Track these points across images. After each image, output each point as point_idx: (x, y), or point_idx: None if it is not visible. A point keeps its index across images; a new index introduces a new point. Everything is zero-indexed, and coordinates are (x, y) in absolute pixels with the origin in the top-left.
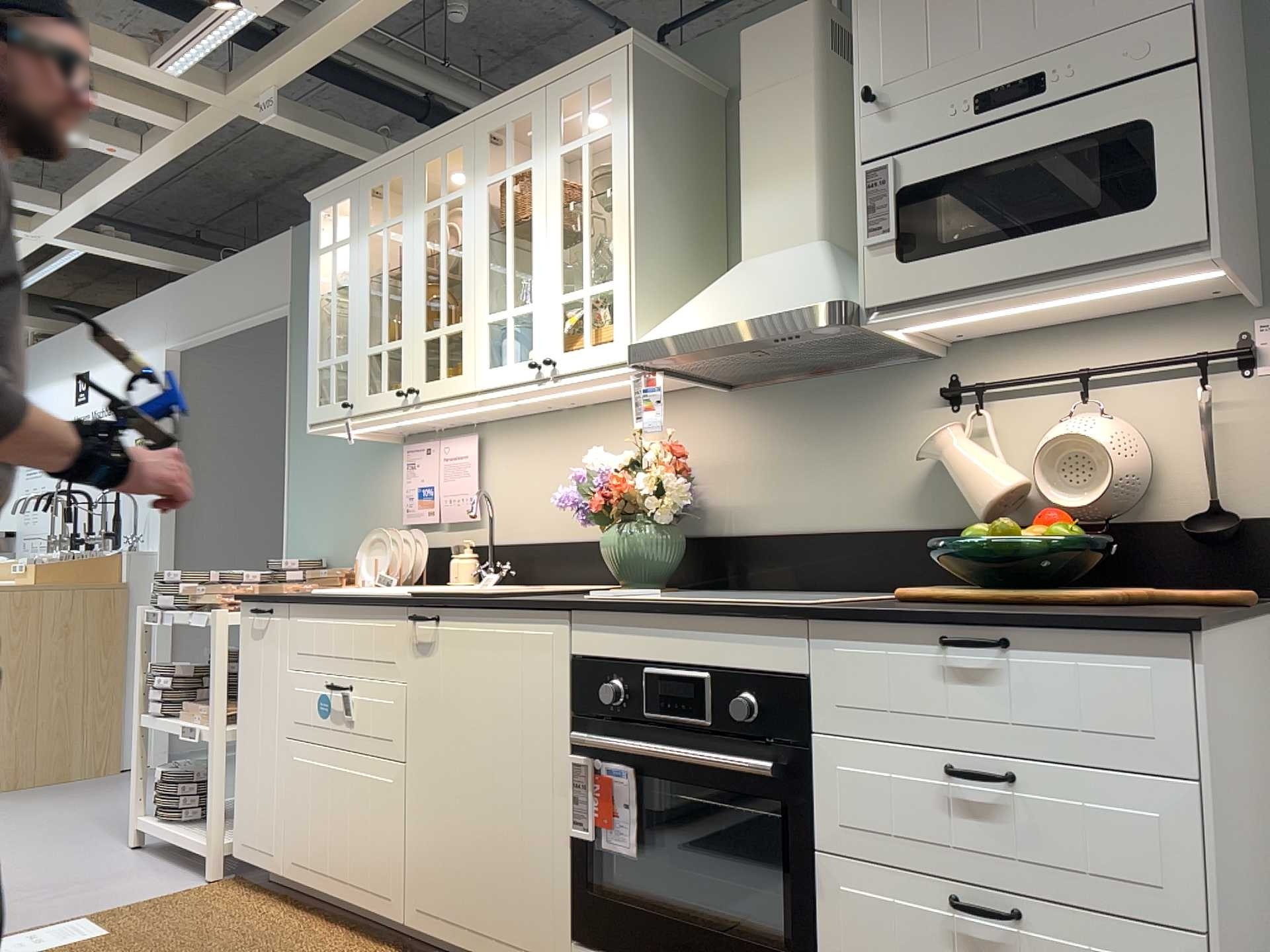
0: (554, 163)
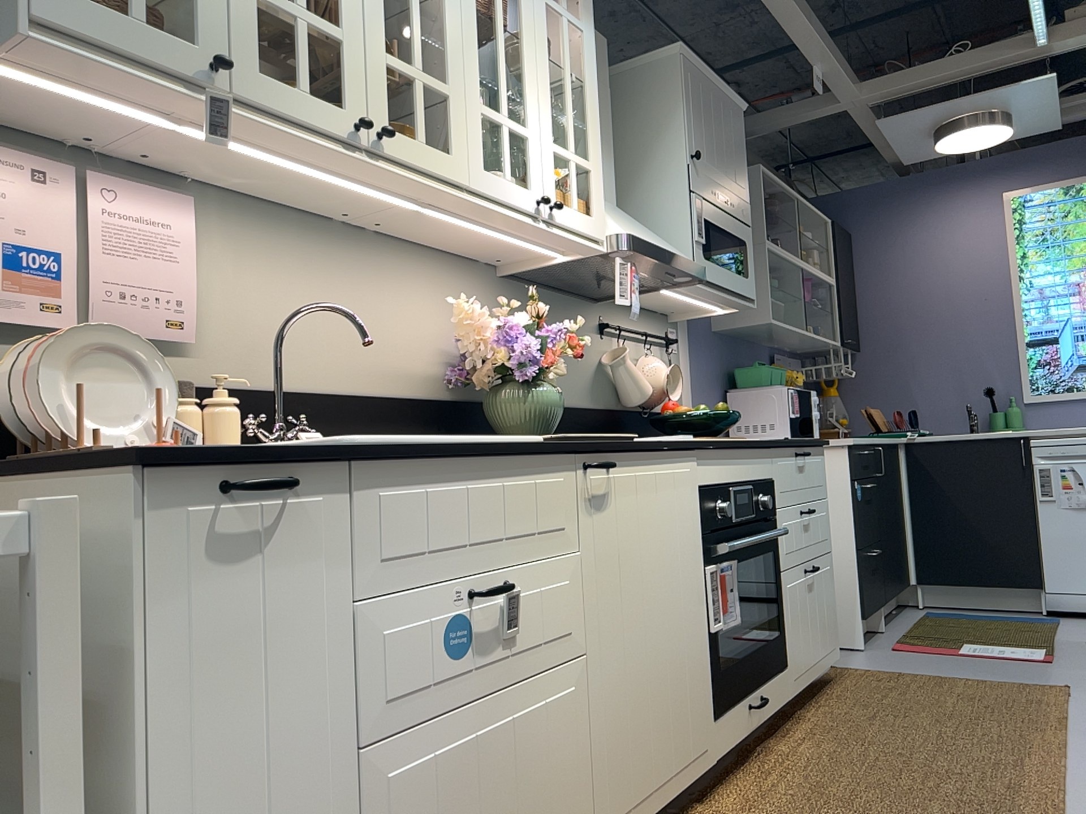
0: (541, 4)
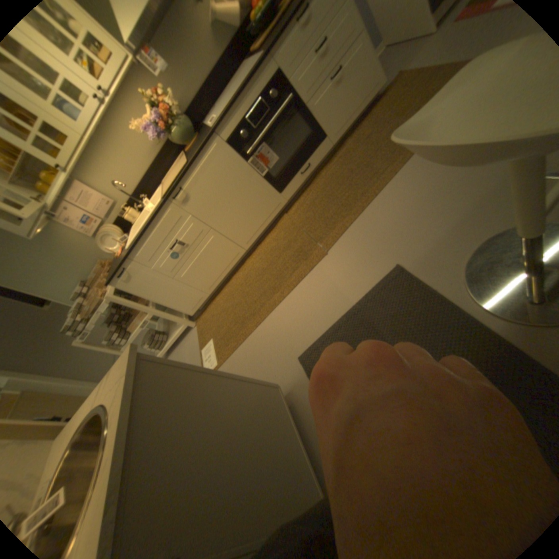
0: None
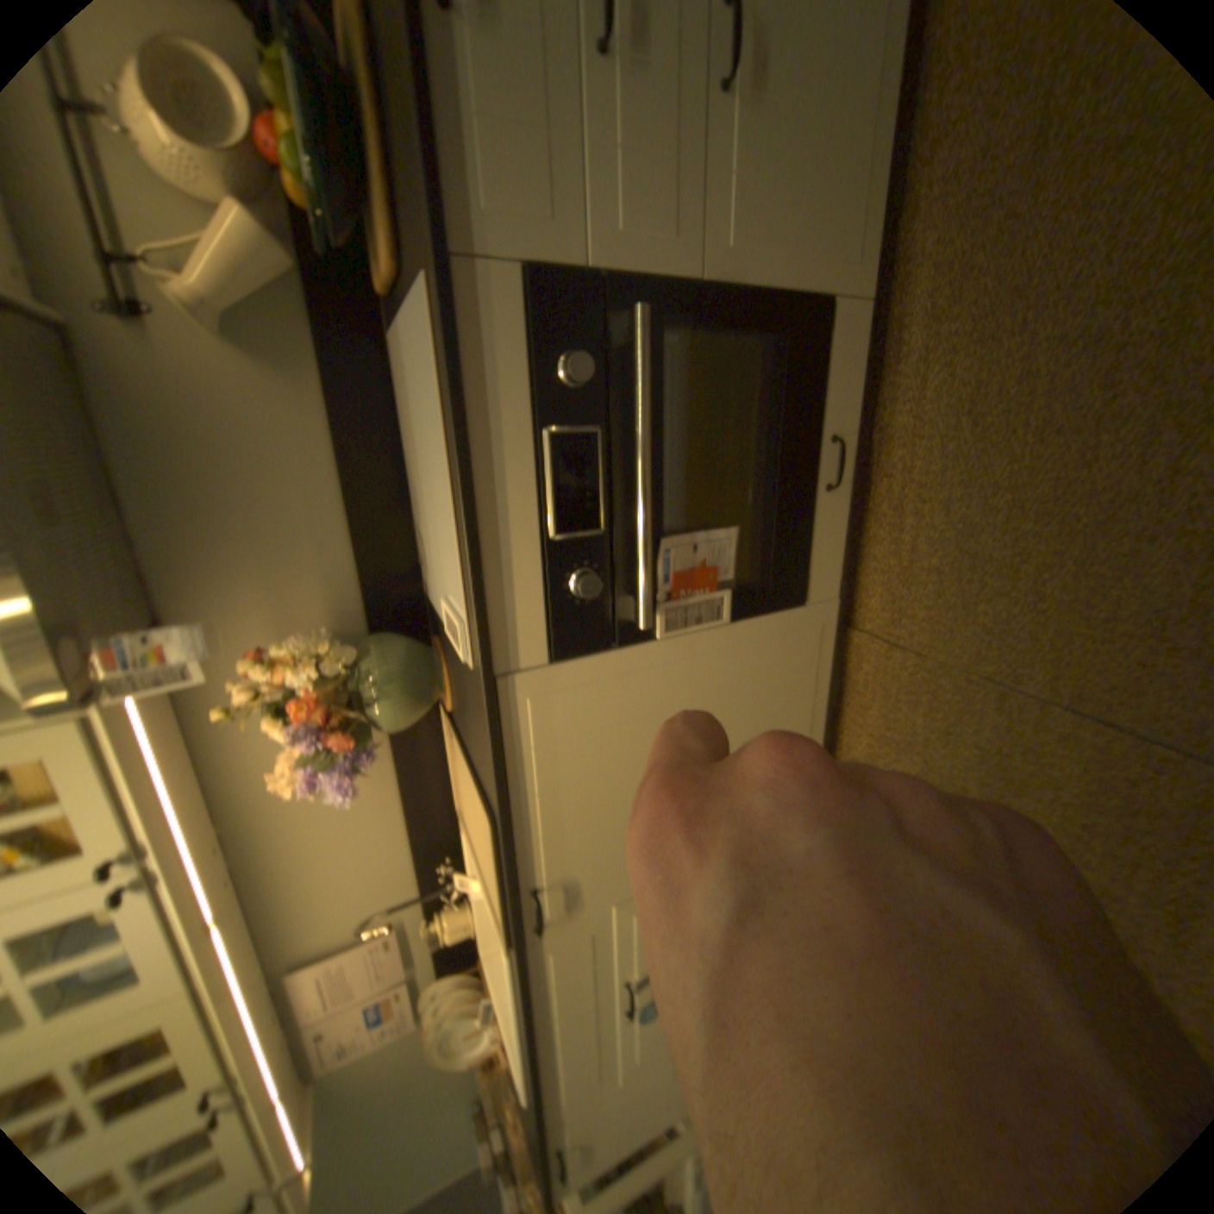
0: None
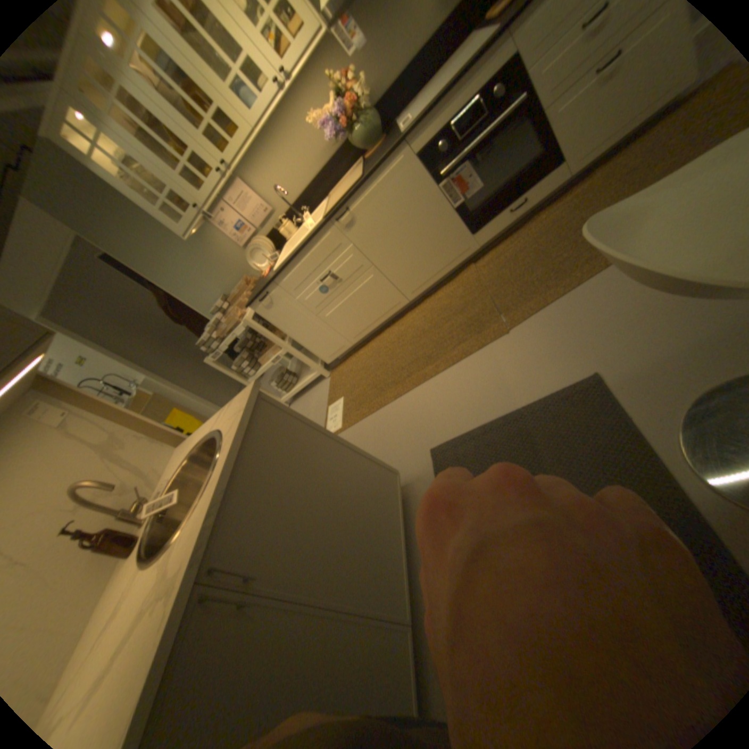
0: None
